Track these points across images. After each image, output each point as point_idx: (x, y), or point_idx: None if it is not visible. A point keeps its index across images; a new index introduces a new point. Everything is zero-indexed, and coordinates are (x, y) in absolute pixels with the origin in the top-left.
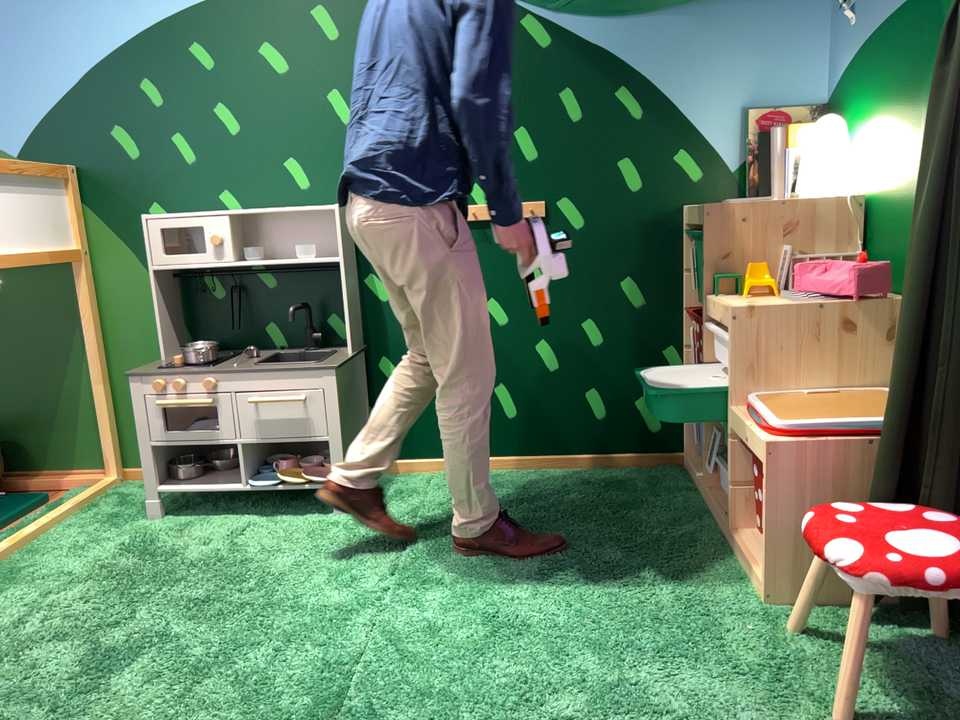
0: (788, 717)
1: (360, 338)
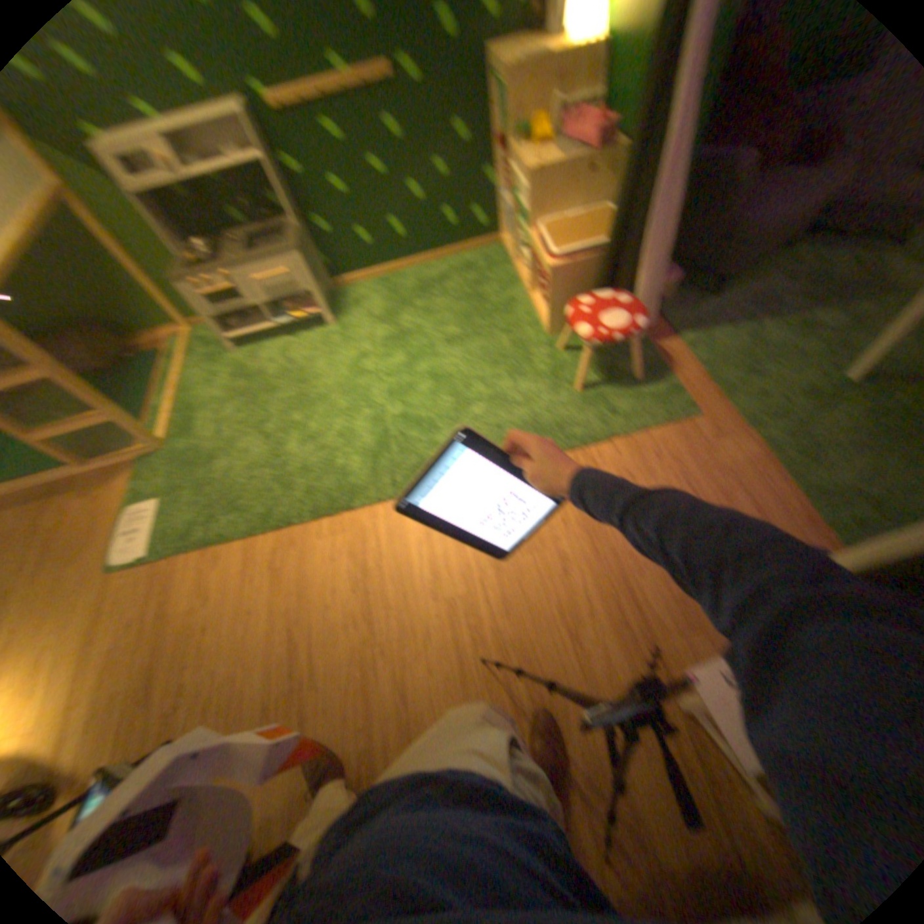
0: (555, 392)
1: (290, 204)
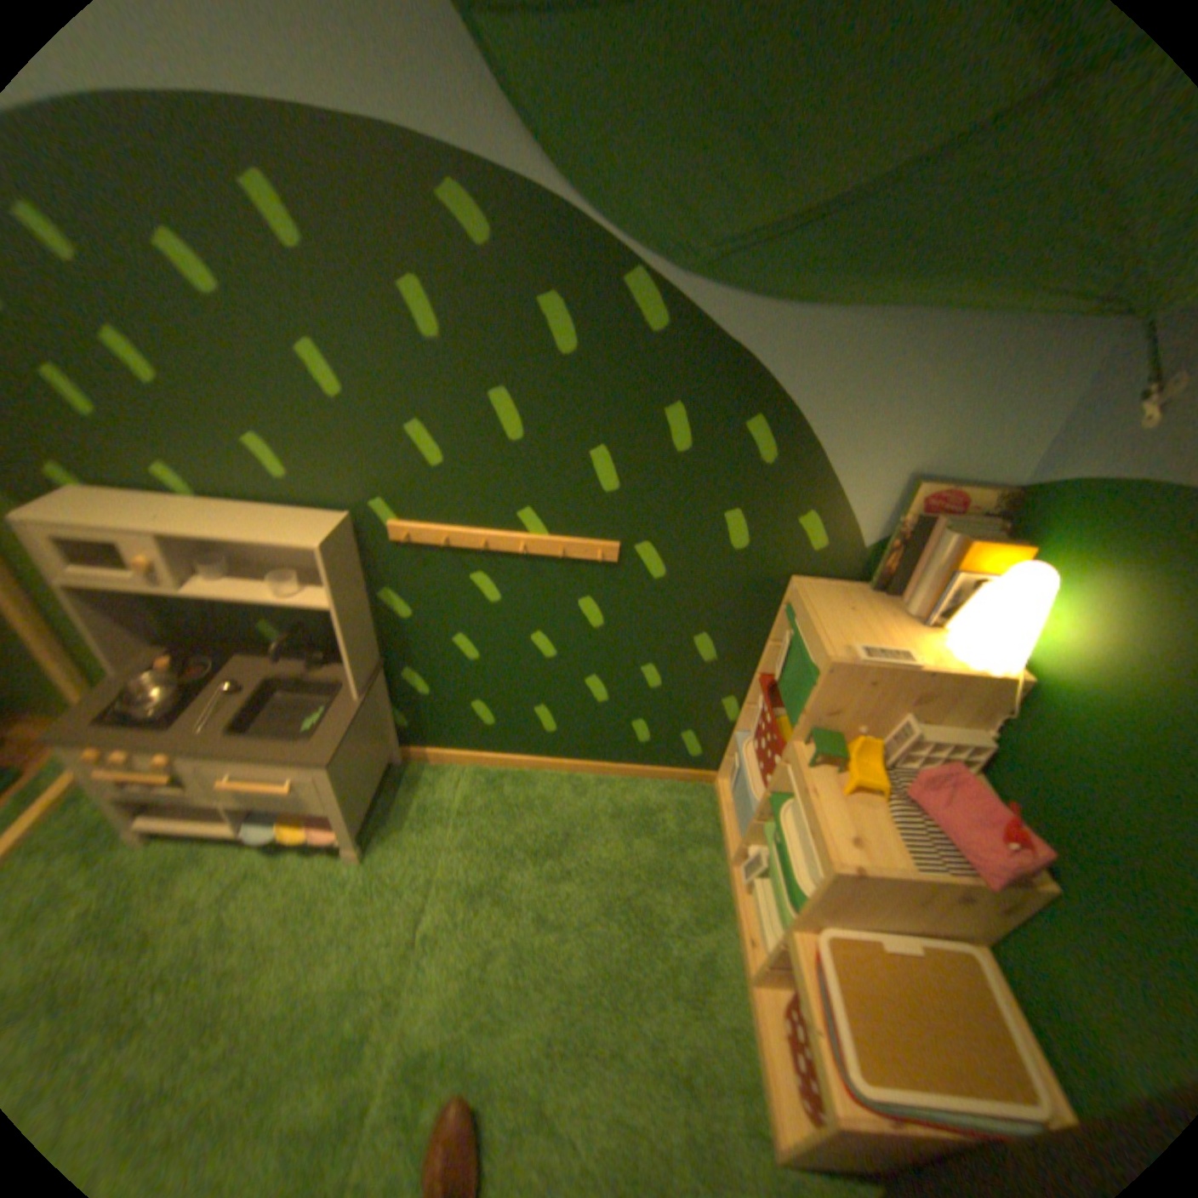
0: None
1: (379, 650)
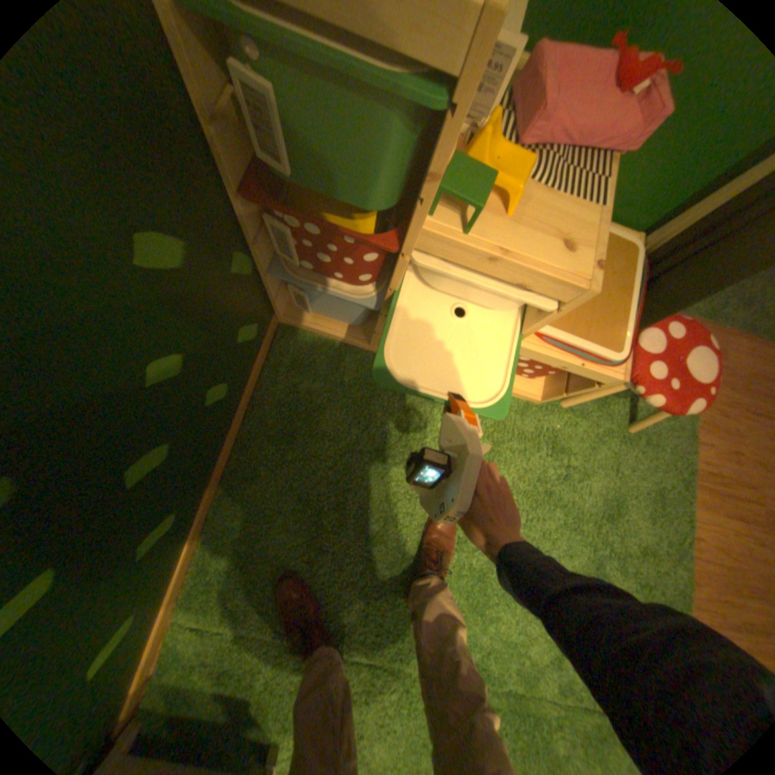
0: (624, 452)
1: None
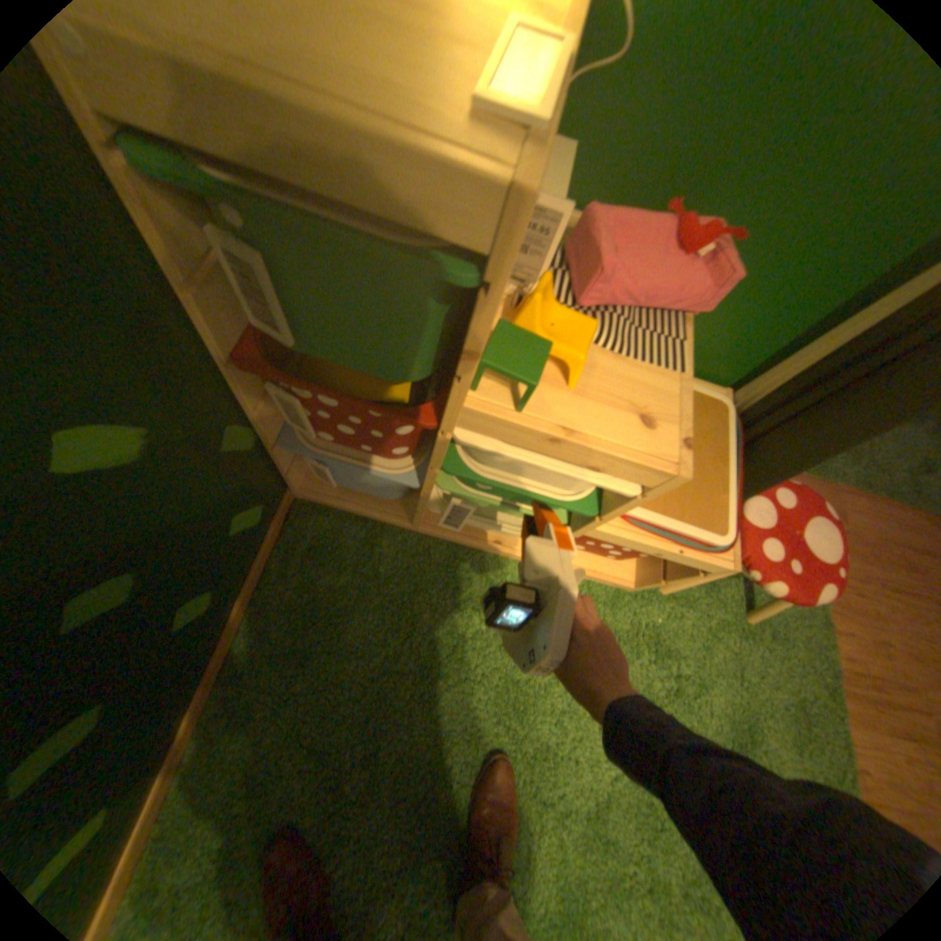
0: (746, 651)
1: None
